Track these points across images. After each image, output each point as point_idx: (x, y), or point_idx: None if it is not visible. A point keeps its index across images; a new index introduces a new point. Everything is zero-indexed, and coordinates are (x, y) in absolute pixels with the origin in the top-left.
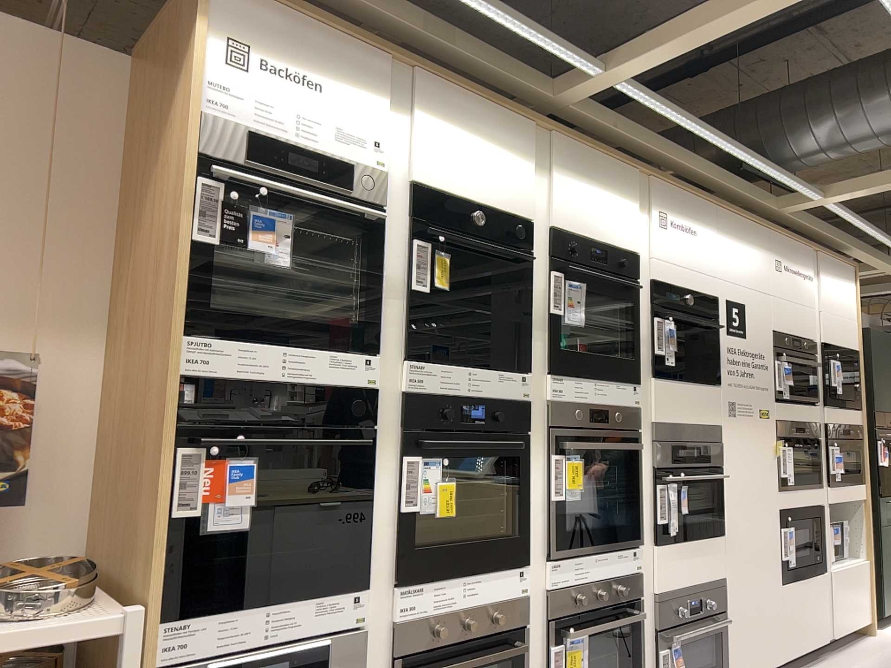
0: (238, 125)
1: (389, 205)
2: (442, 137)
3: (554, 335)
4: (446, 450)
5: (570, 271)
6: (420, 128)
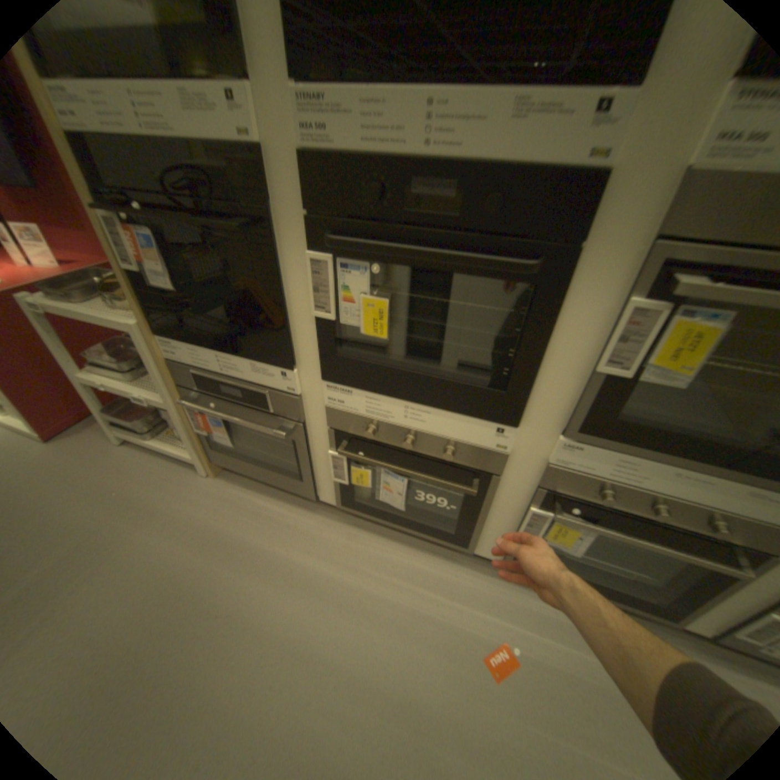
0: None
1: None
2: None
3: None
4: (377, 257)
5: None
6: None
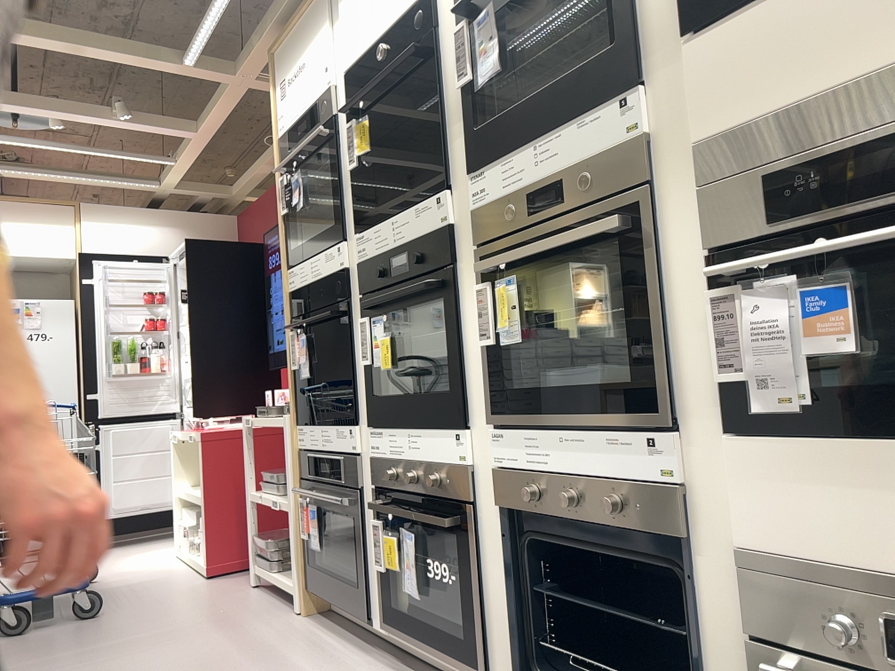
0: (283, 133)
1: (336, 108)
2: (351, 4)
3: (471, 113)
4: (384, 309)
5: (453, 10)
6: (340, 18)
